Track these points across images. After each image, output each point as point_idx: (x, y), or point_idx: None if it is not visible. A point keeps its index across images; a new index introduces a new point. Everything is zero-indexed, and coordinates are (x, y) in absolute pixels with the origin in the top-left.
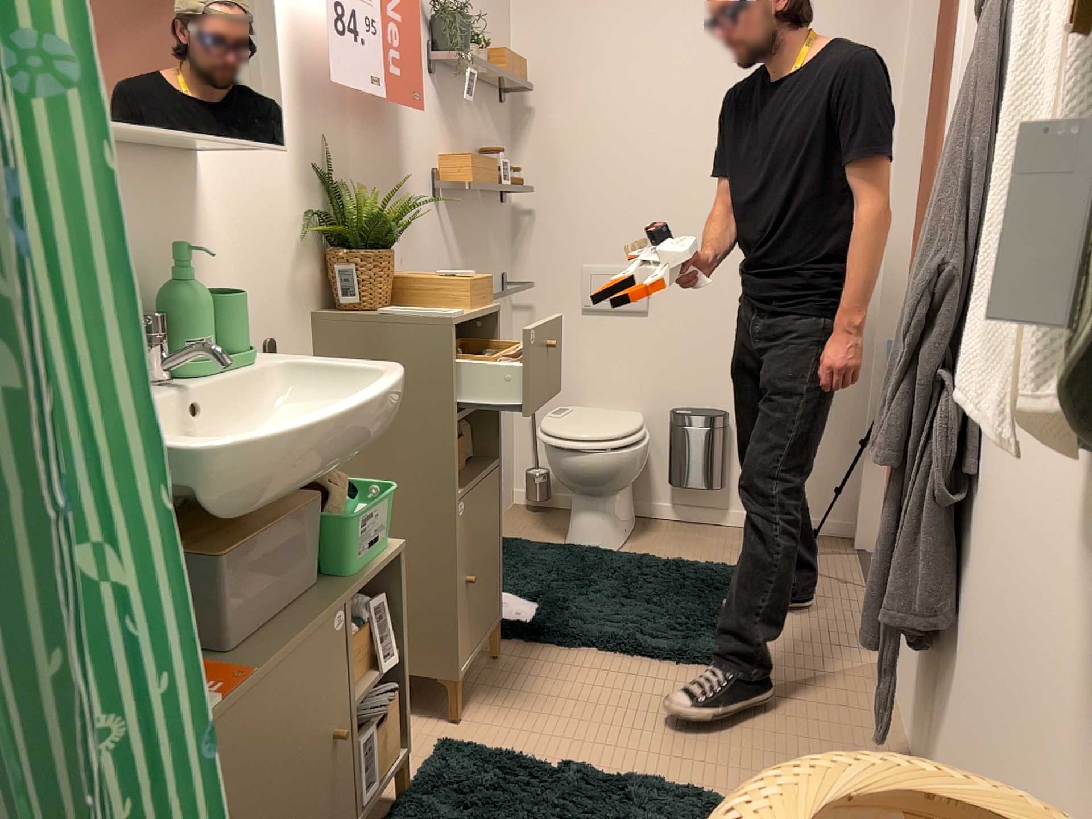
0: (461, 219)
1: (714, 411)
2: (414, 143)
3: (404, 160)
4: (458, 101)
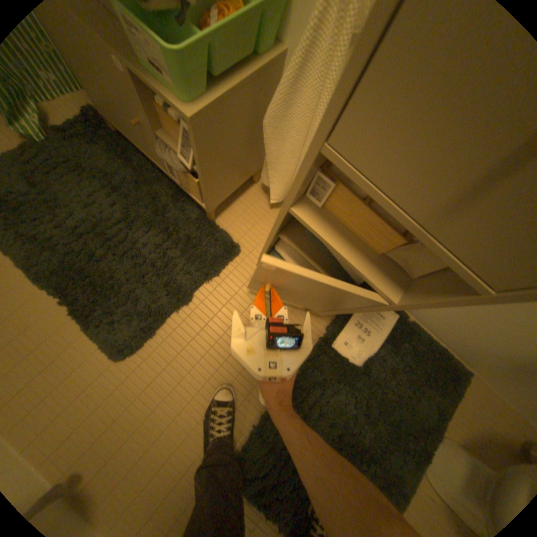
0: None
1: None
2: None
3: None
4: None
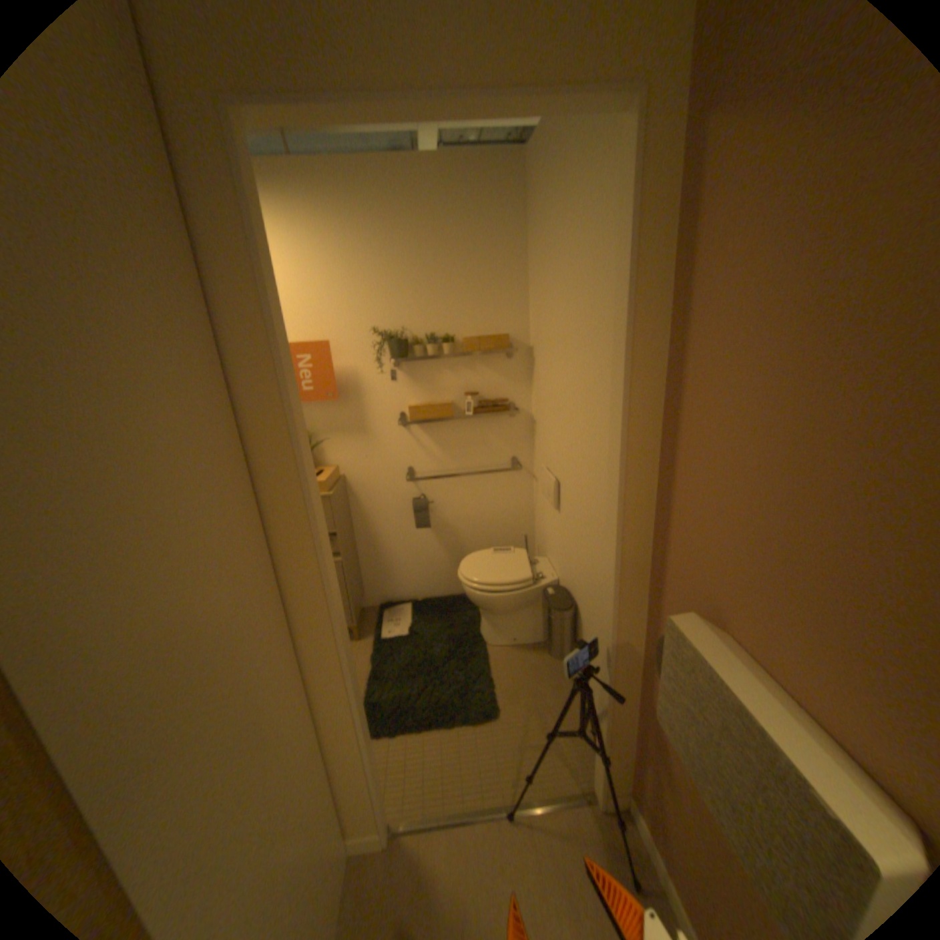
0: (439, 432)
1: (569, 603)
2: (375, 403)
3: (363, 412)
4: (433, 370)
